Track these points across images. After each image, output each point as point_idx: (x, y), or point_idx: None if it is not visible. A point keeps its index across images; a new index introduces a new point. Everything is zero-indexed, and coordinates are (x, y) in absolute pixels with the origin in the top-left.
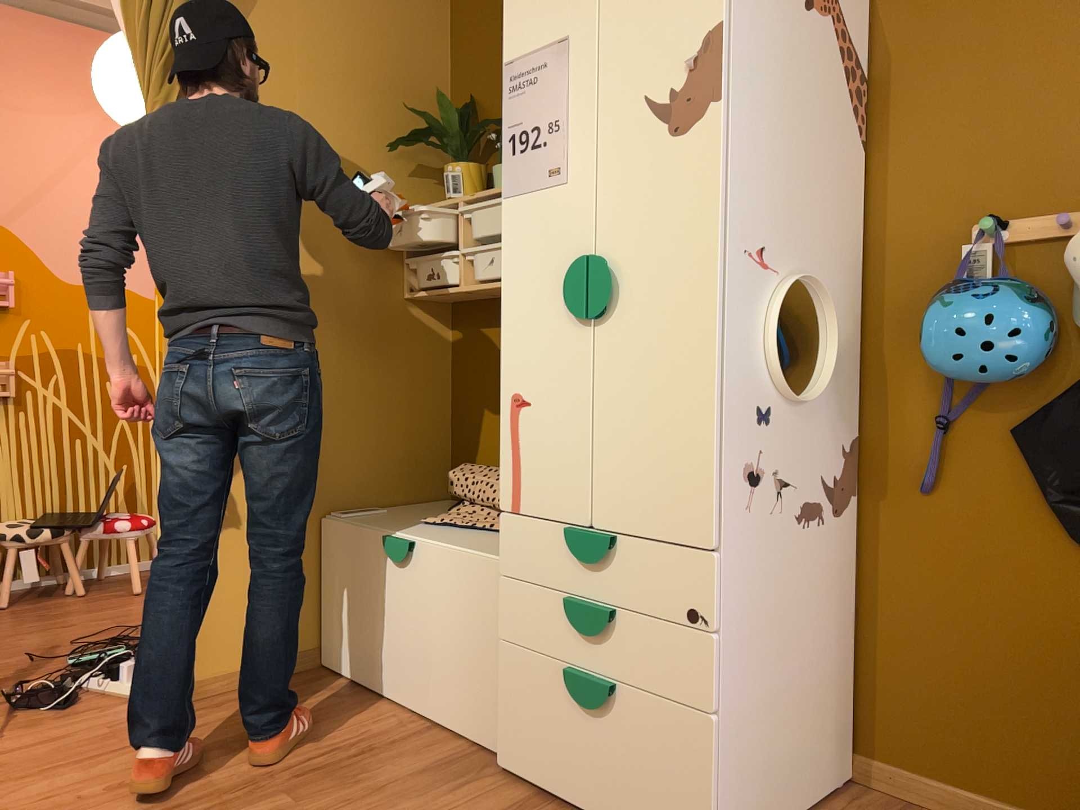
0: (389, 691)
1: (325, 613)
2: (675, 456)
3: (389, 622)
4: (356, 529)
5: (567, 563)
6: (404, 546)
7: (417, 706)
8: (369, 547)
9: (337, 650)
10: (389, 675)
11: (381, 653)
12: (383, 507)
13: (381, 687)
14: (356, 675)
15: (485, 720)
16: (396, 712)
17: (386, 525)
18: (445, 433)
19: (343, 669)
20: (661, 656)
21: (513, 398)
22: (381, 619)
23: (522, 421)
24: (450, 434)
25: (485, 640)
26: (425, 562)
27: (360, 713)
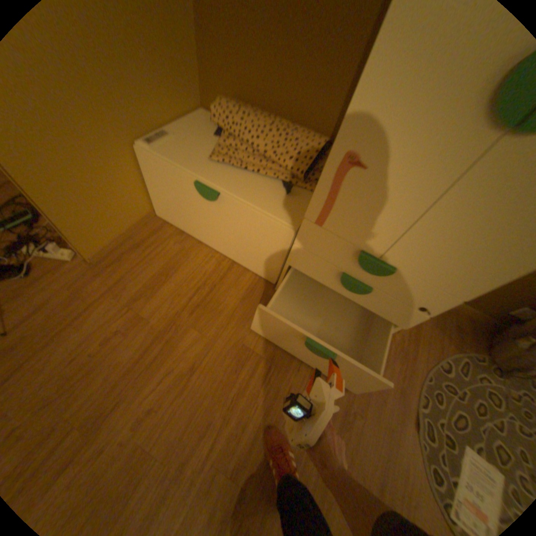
0: (205, 241)
1: (153, 196)
2: (486, 261)
3: (202, 218)
4: (168, 164)
5: (350, 261)
6: (214, 195)
7: (224, 252)
8: (181, 179)
9: (166, 214)
10: (204, 236)
11: (198, 227)
12: (166, 122)
13: (200, 238)
14: (182, 228)
15: (264, 271)
16: (212, 252)
17: (187, 161)
18: (193, 54)
19: (173, 222)
20: (389, 308)
21: (349, 155)
22: (196, 215)
23: (351, 177)
24: (196, 54)
25: (270, 250)
26: (230, 205)
27: (196, 255)
